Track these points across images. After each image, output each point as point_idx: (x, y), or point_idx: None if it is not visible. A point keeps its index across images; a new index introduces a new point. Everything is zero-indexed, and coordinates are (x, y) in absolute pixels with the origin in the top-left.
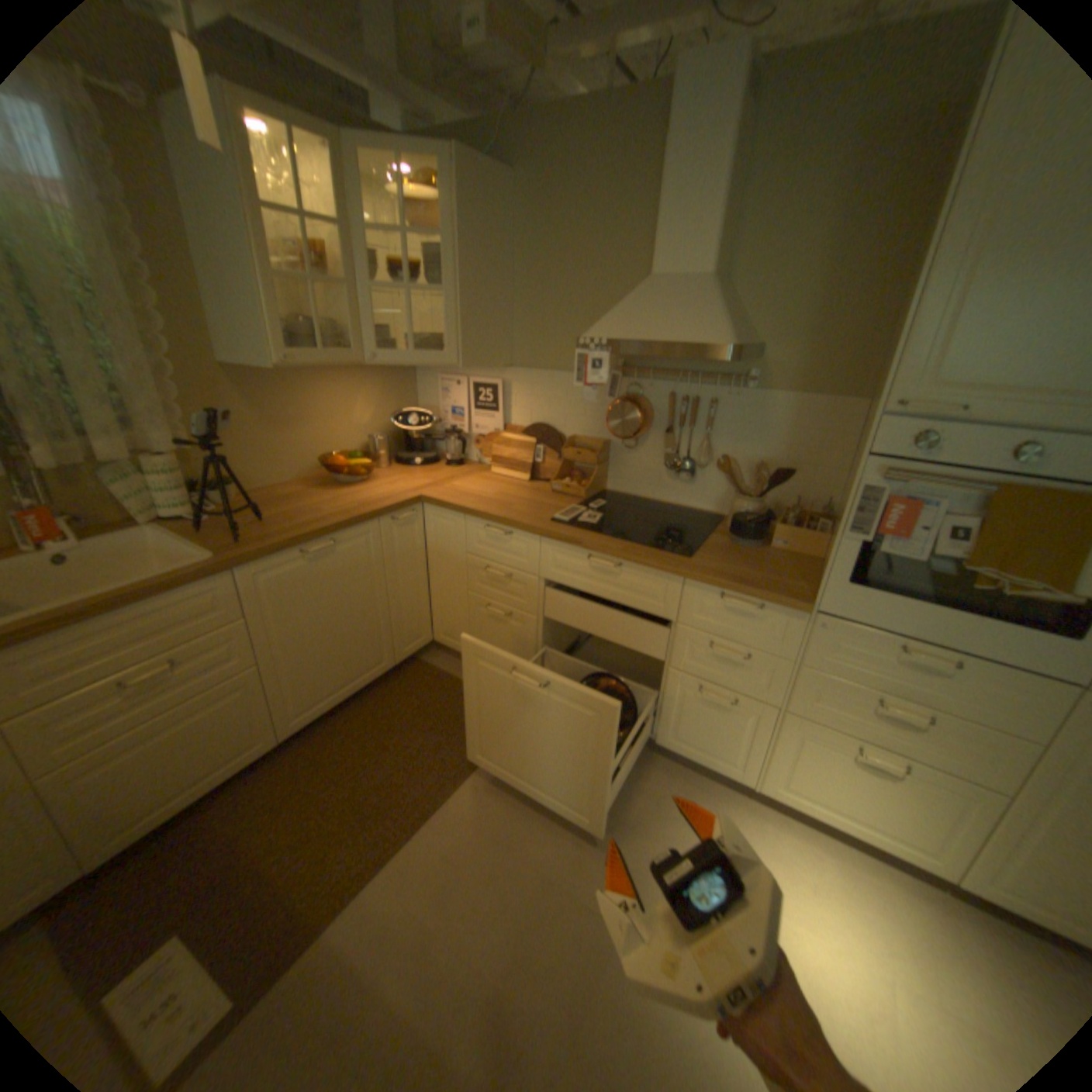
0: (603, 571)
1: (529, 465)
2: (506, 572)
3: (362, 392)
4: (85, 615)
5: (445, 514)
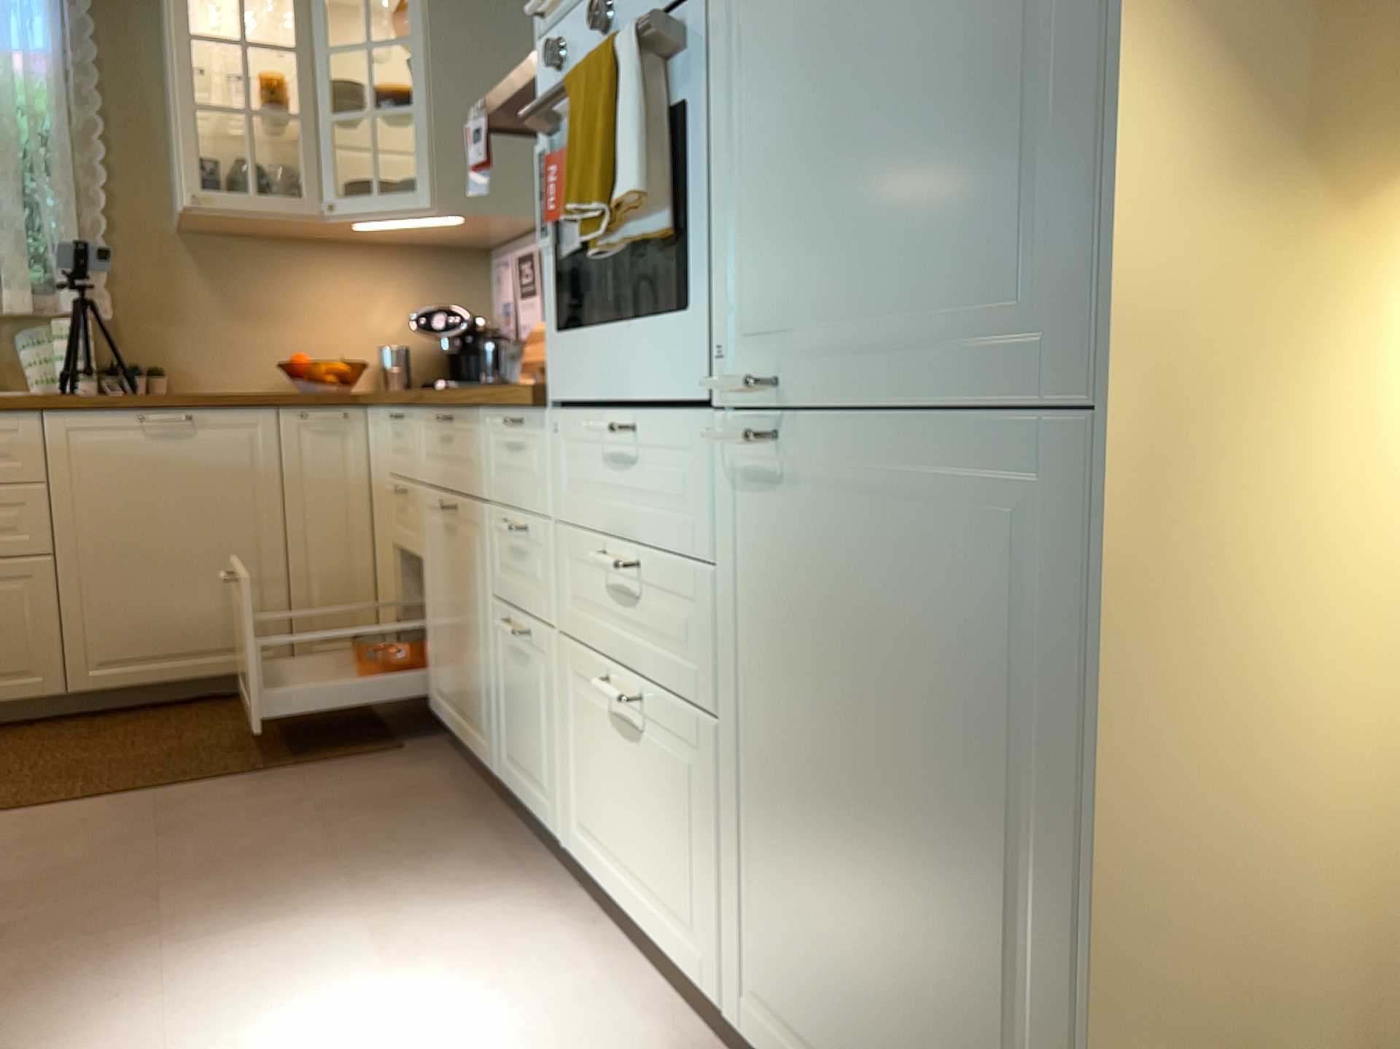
0: (446, 438)
1: None
2: (404, 486)
3: (385, 284)
4: None
5: (374, 412)
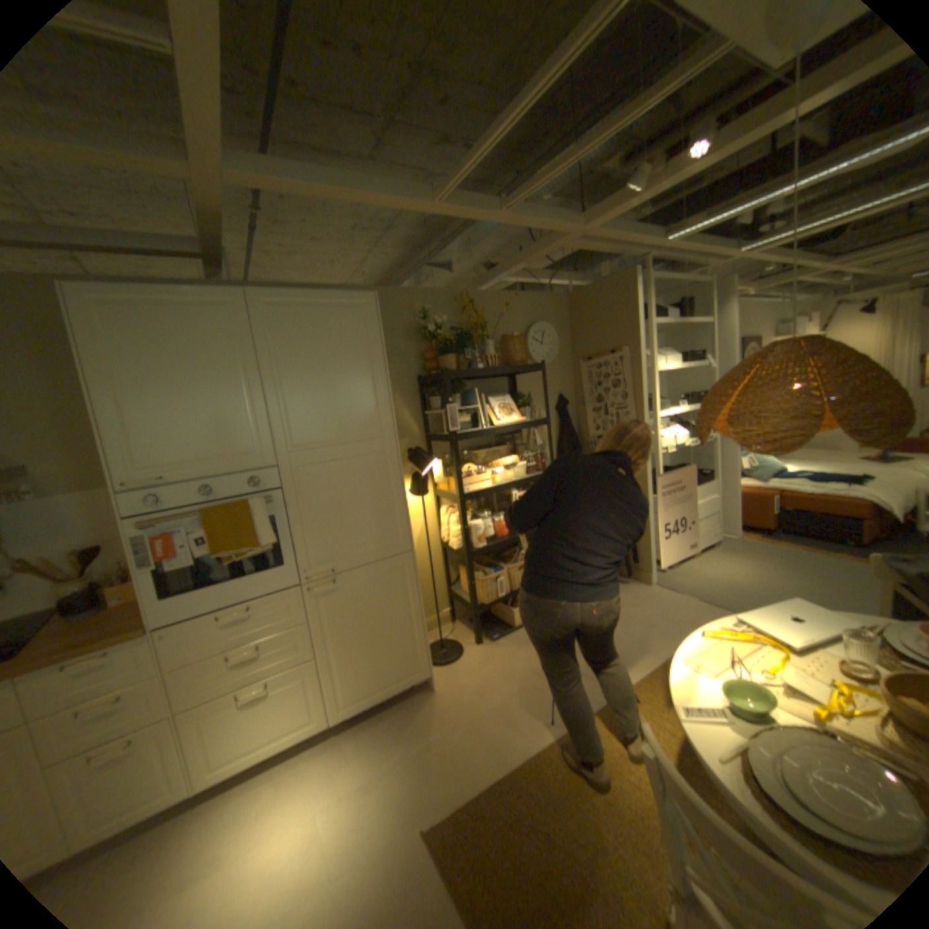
0: None
1: None
2: None
3: None
4: None
5: None
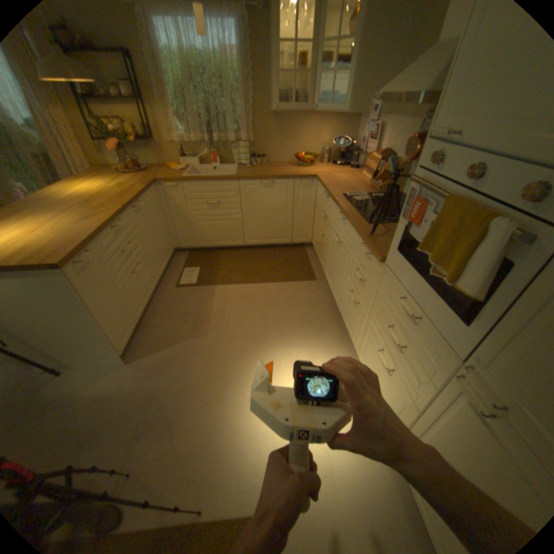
0: (343, 221)
1: (374, 171)
2: (326, 215)
3: (327, 125)
4: (201, 178)
5: (320, 184)
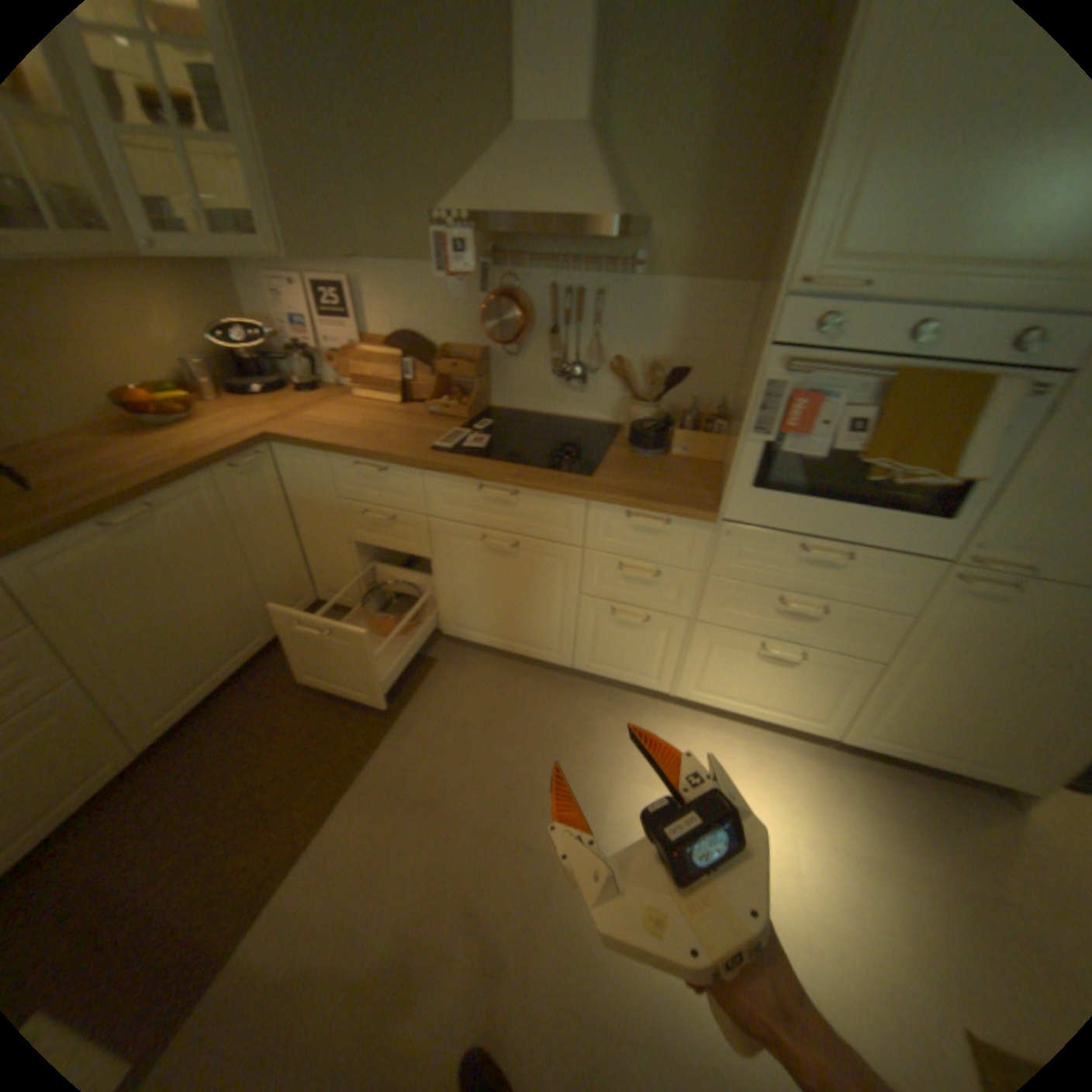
0: (497, 501)
1: (396, 383)
2: (386, 513)
3: (149, 297)
4: None
5: (297, 452)
